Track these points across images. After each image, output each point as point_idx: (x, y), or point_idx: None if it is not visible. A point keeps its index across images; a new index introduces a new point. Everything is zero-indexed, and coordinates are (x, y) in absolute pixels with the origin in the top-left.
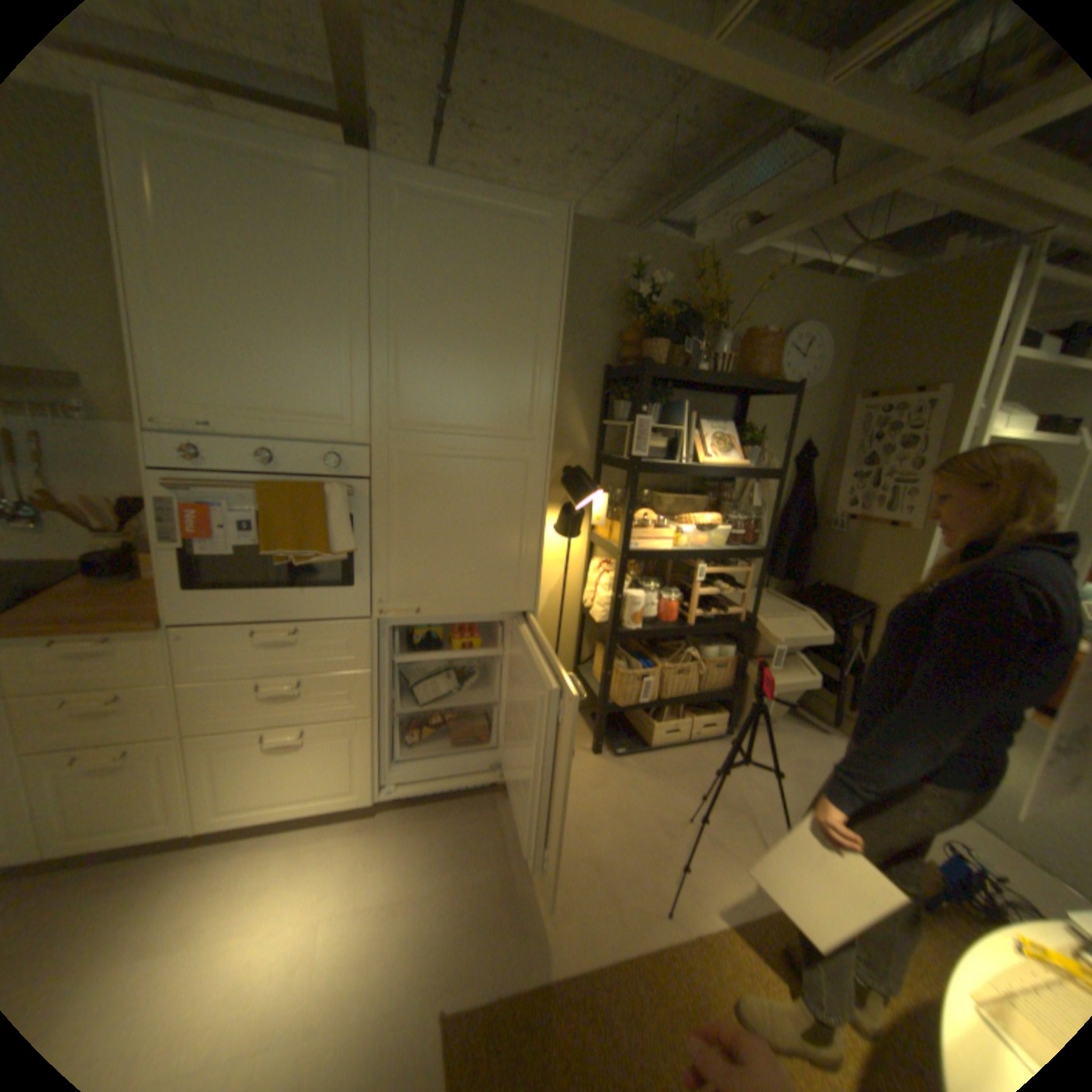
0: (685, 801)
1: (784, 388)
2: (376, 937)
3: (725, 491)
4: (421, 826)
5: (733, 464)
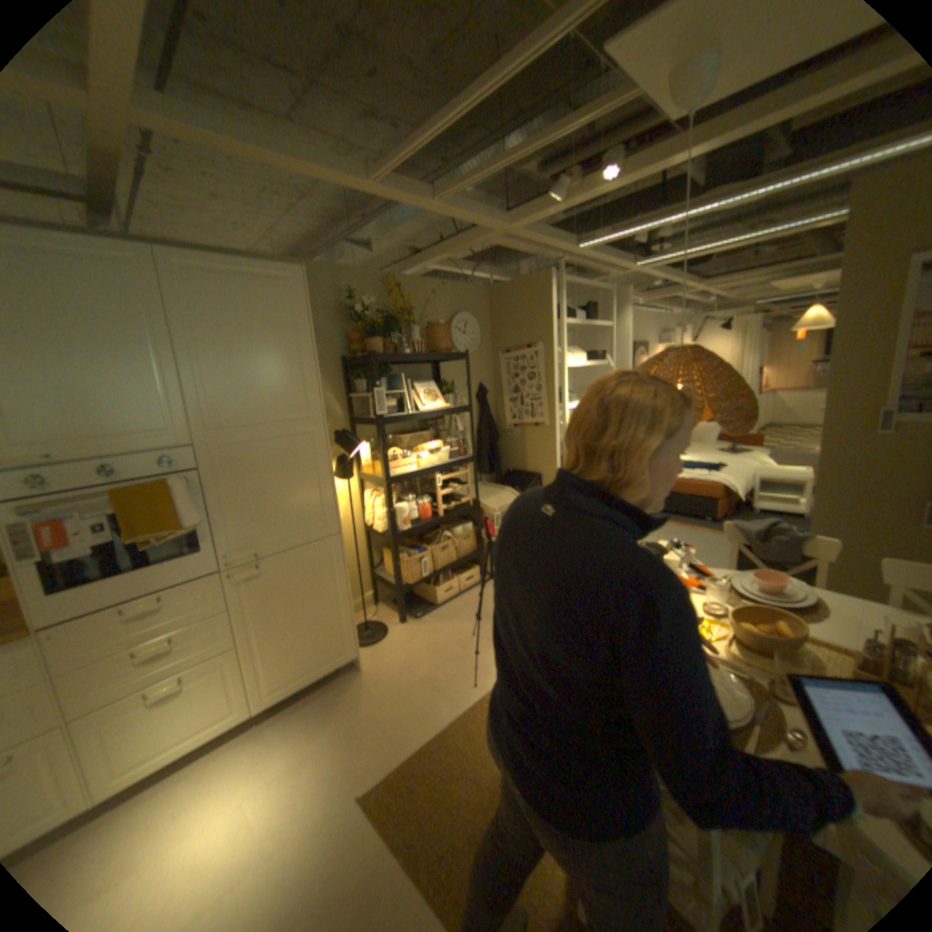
0: (466, 627)
1: (457, 356)
2: (288, 791)
3: (440, 426)
4: (291, 717)
5: (440, 408)
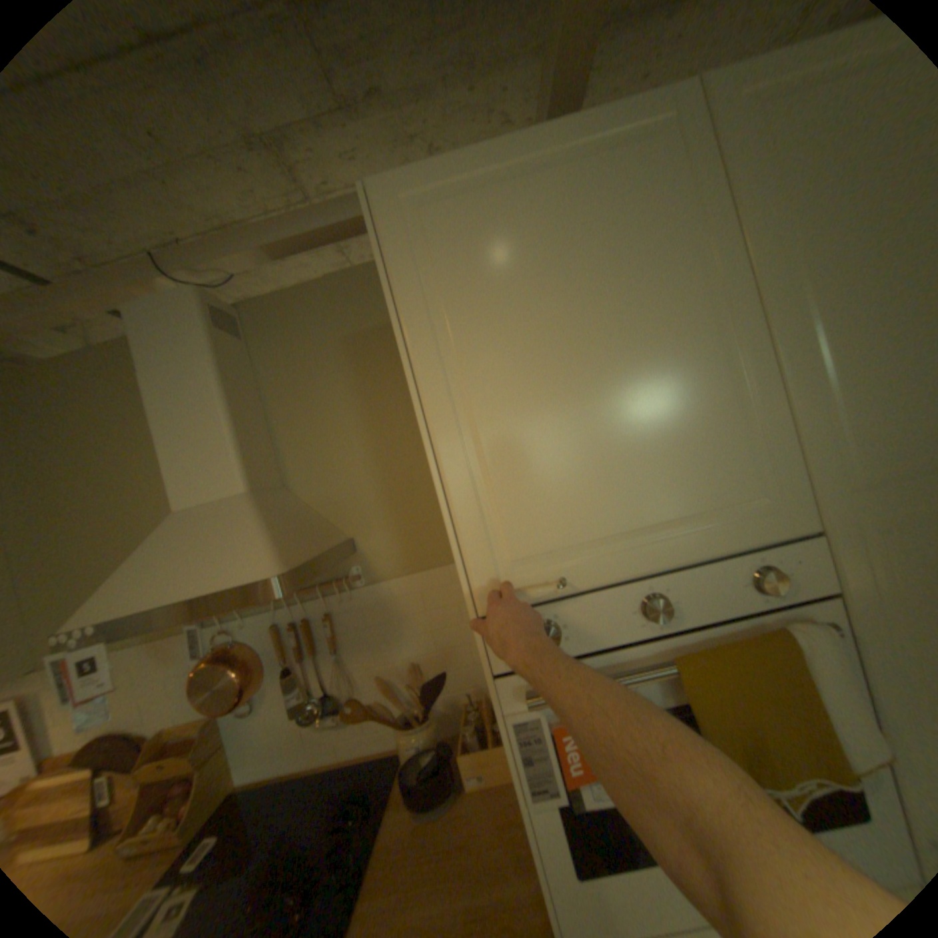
0: None
1: None
2: None
3: None
4: None
5: None
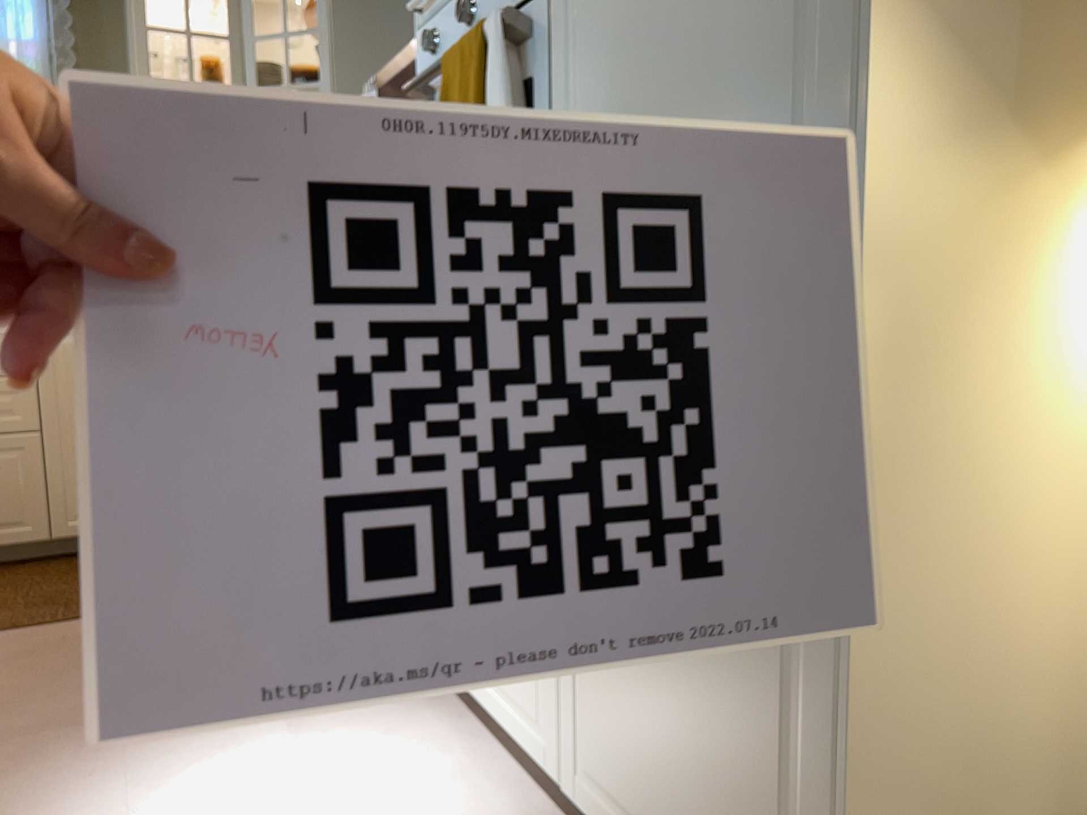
0: None
1: None
2: None
3: None
4: None
5: None
